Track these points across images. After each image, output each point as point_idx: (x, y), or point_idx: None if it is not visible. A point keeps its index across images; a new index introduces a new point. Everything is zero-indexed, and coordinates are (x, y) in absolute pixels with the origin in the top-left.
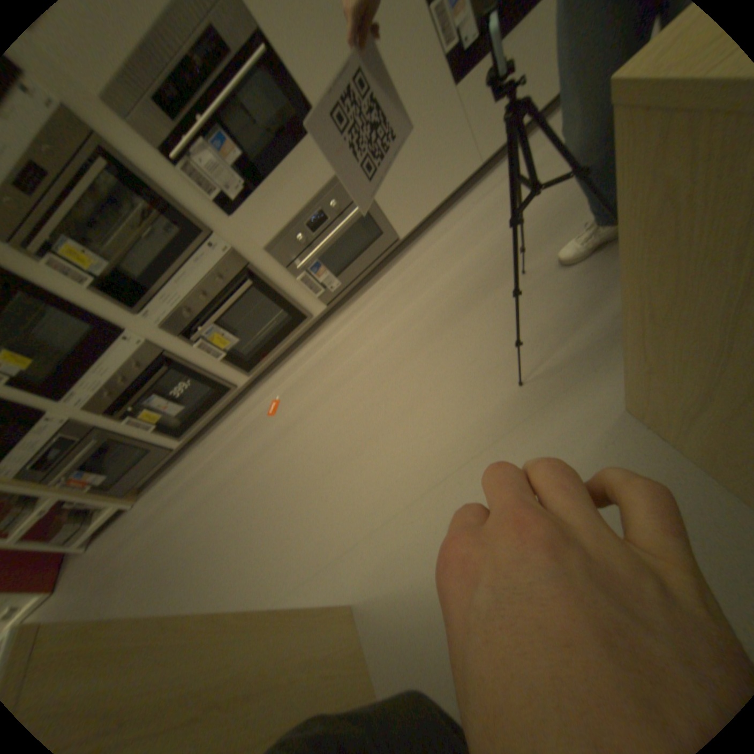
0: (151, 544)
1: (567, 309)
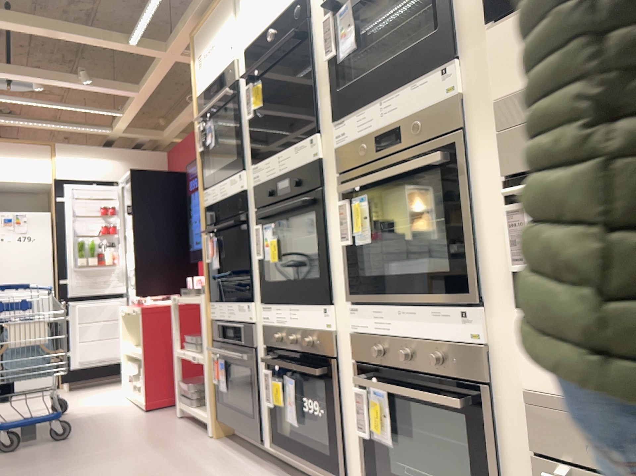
0: (150, 474)
1: None
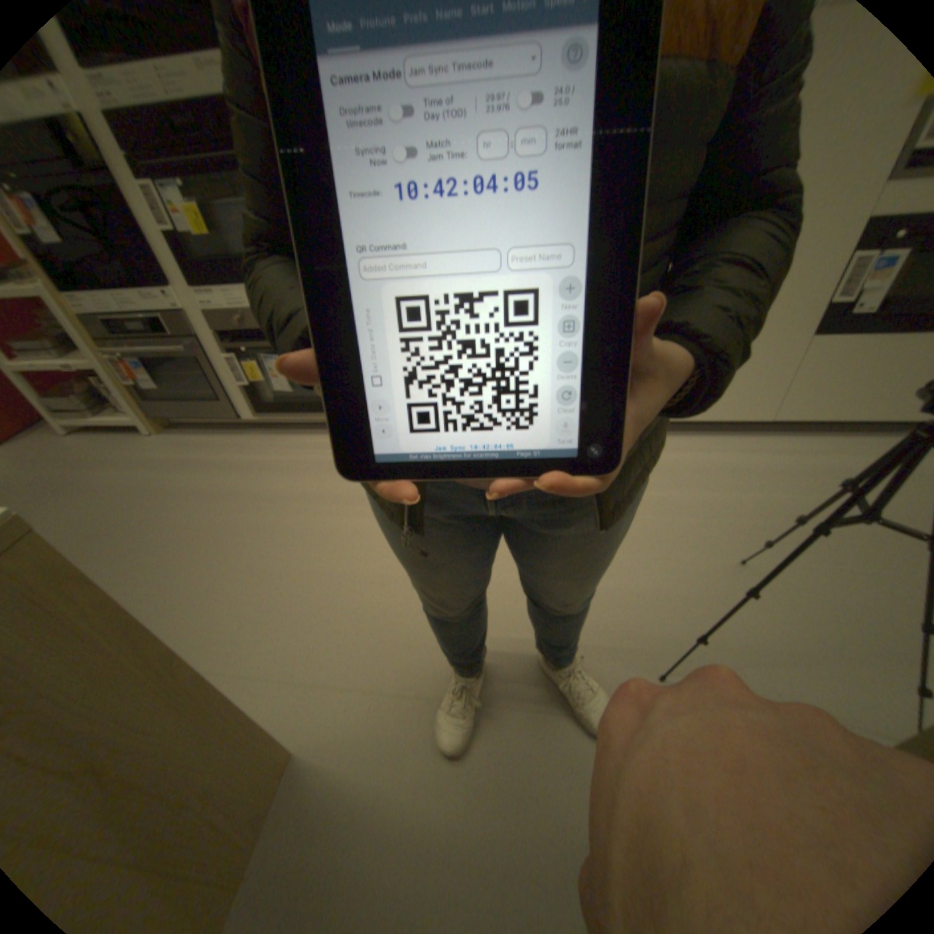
0: (135, 487)
1: (767, 643)
